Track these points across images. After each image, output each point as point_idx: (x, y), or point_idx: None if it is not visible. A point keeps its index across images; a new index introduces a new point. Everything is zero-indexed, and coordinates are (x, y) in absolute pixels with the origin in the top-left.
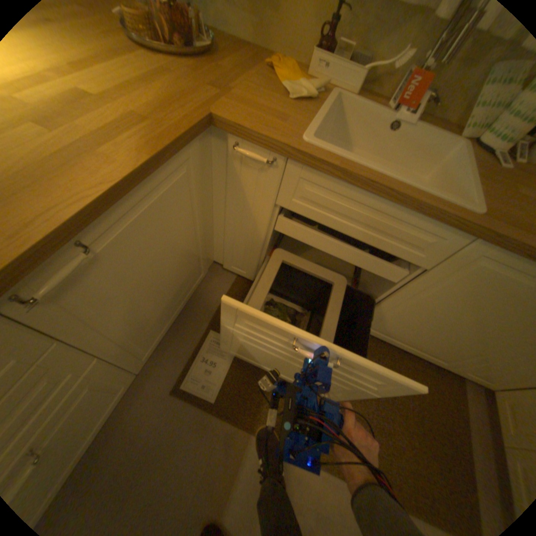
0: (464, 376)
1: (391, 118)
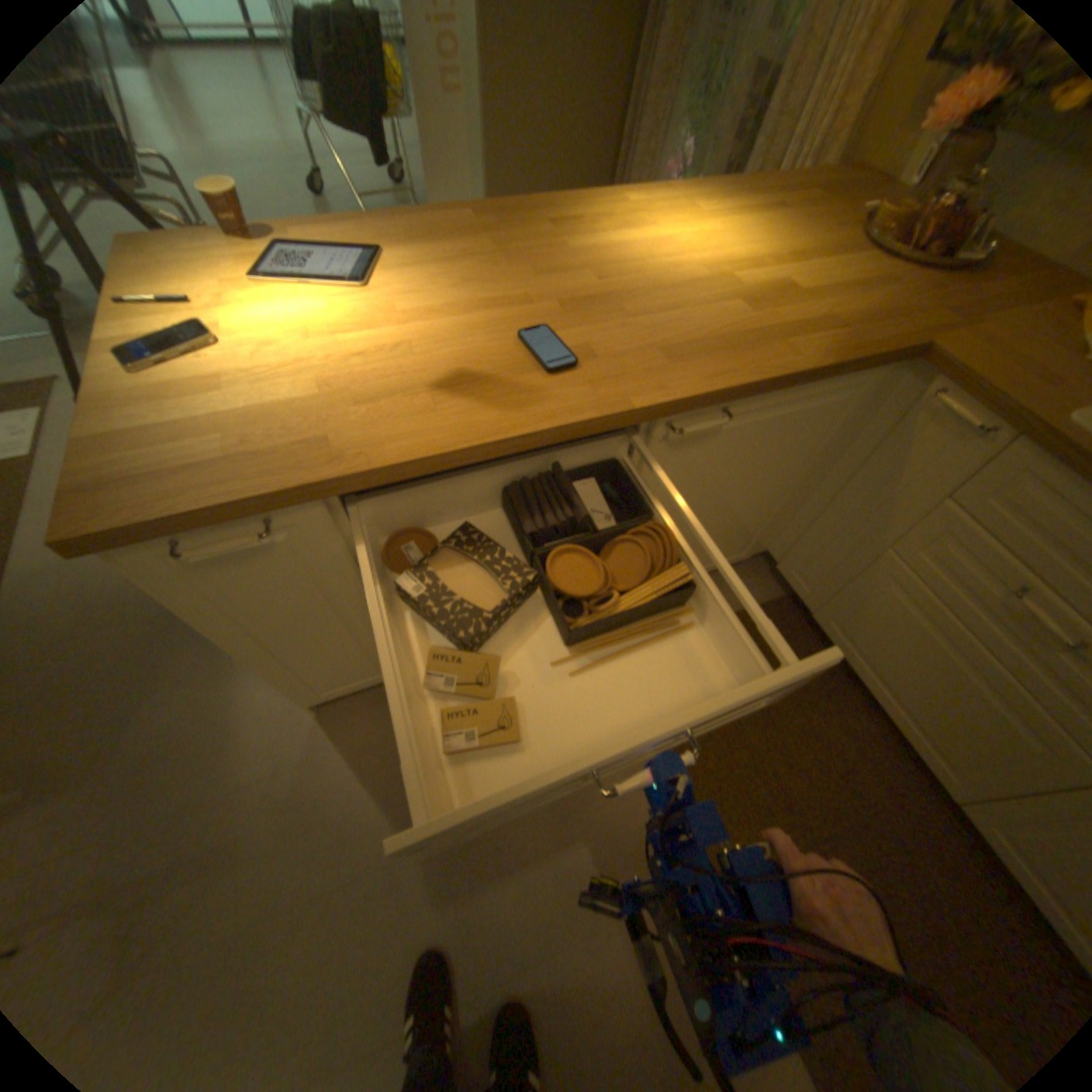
0: None
1: None
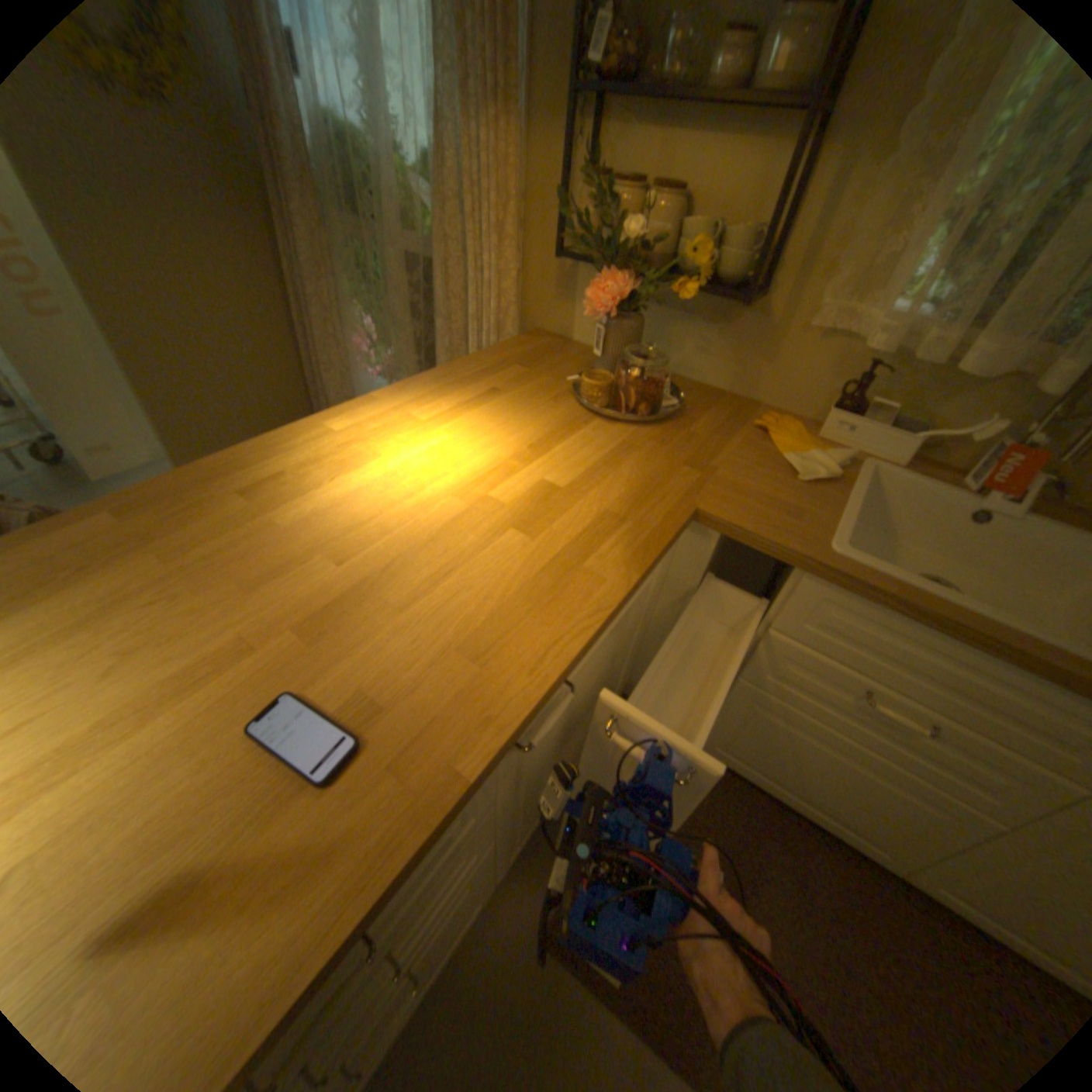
0: None
1: (973, 506)
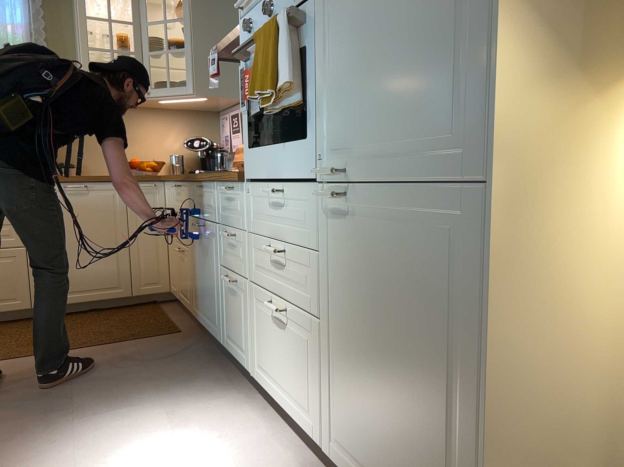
0: (140, 291)
1: None
